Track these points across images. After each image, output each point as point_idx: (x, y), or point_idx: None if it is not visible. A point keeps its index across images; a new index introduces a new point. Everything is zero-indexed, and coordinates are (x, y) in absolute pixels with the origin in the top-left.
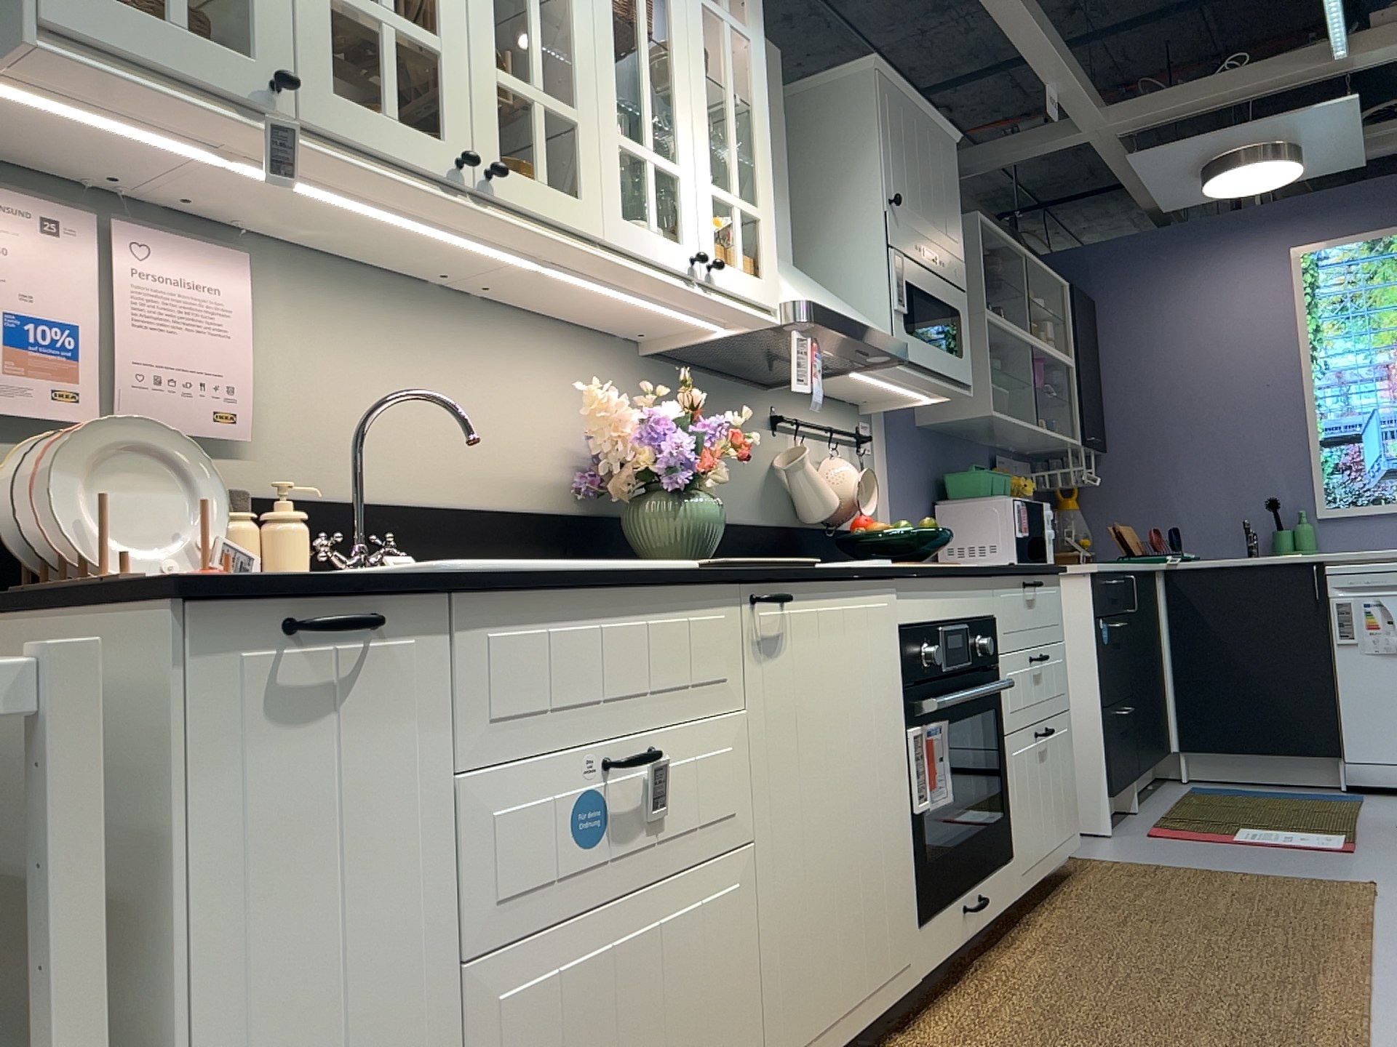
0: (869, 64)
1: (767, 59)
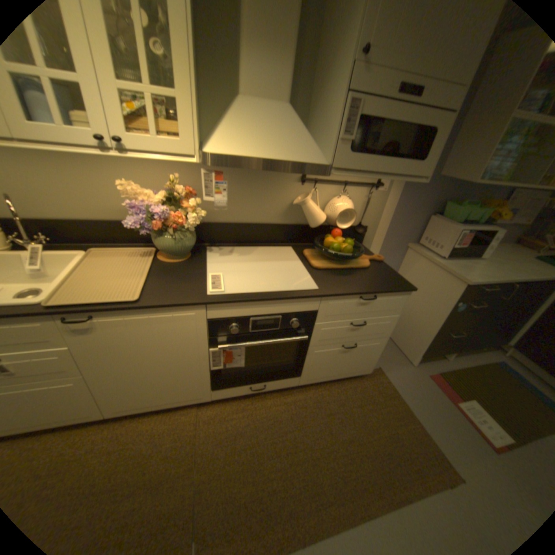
0: None
1: None
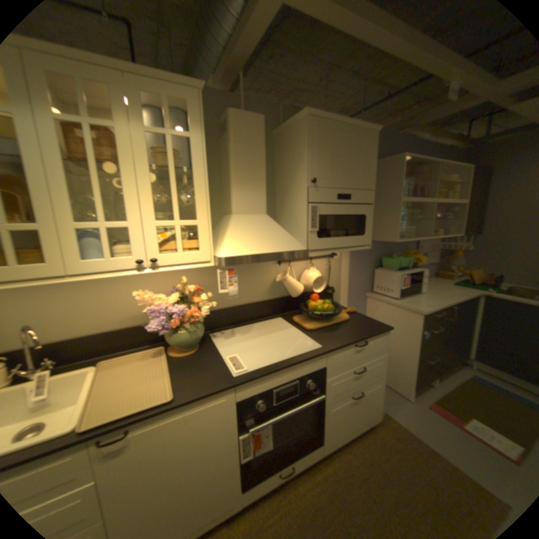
0: (304, 111)
1: (250, 121)
